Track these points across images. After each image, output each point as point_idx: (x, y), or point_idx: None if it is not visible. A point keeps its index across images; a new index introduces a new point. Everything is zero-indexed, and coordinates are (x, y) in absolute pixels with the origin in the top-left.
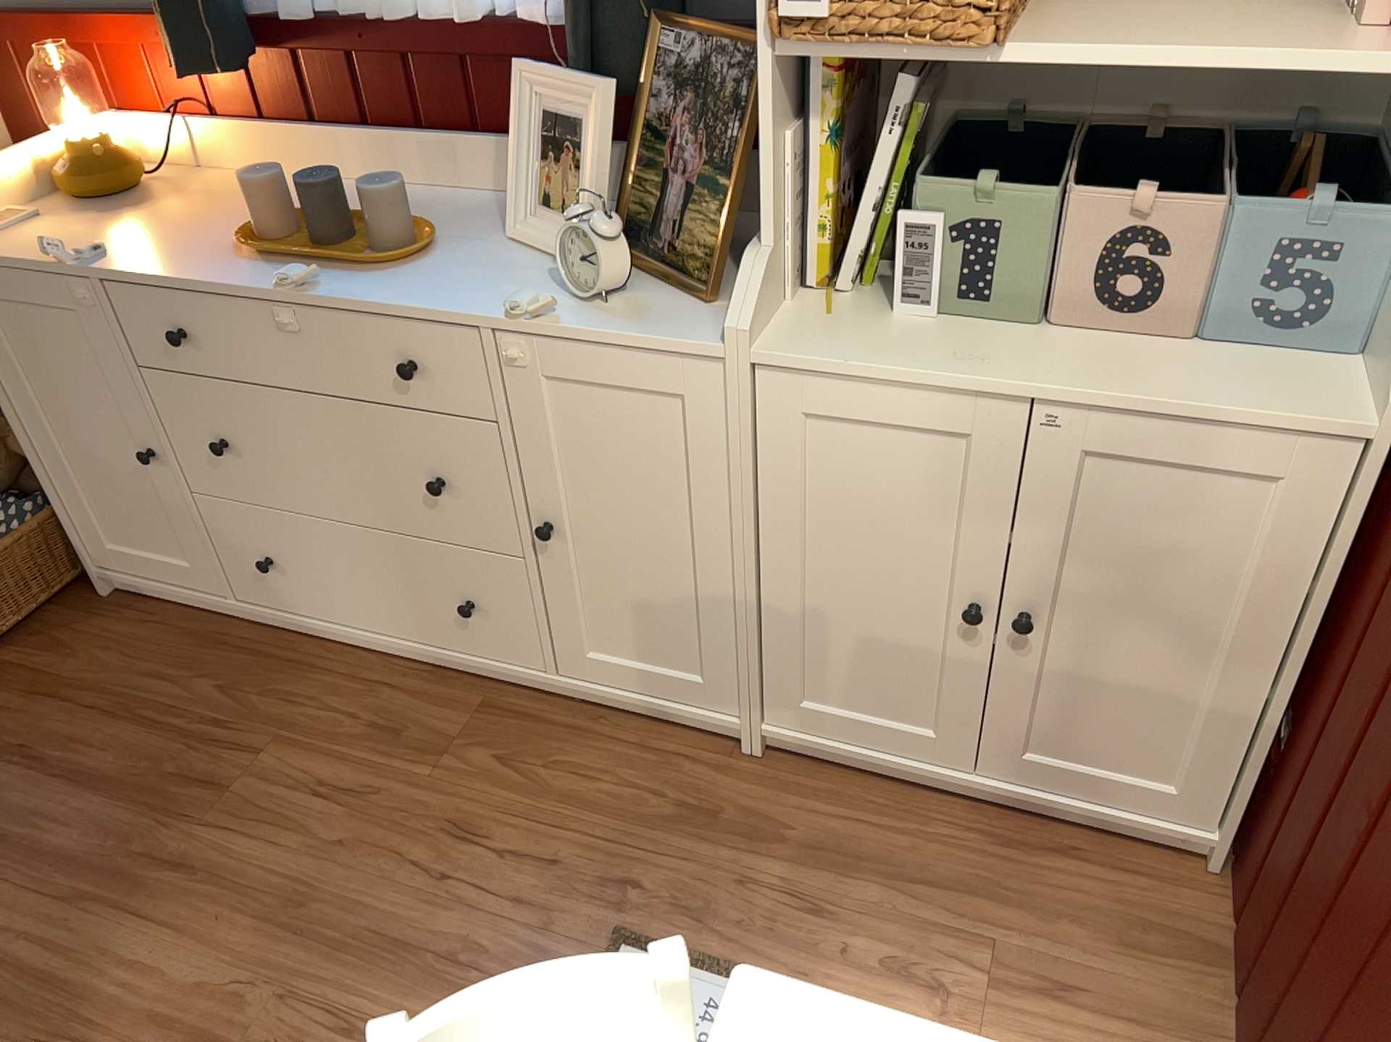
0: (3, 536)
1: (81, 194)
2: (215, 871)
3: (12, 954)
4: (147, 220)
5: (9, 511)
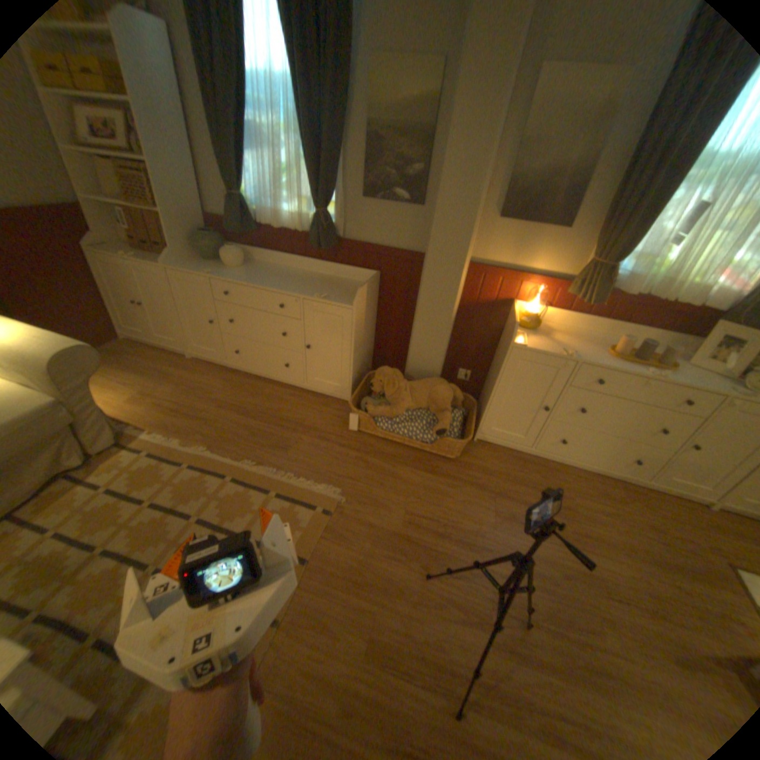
0: (456, 422)
1: (529, 326)
2: (600, 542)
3: (567, 568)
4: (554, 338)
5: (454, 413)
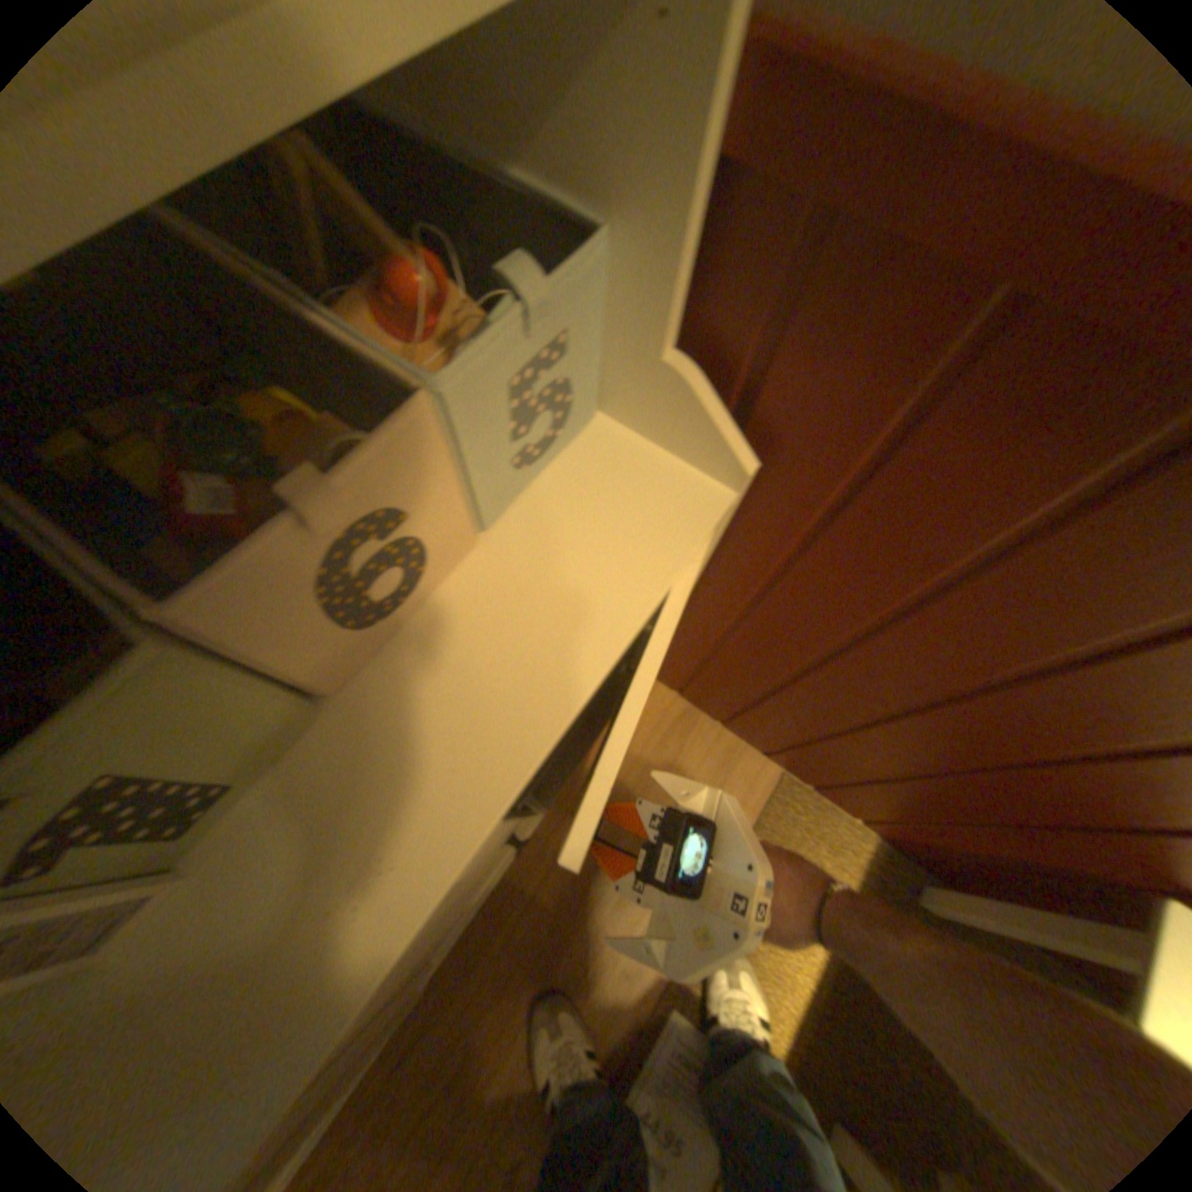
0: None
1: None
2: None
3: None
4: None
5: None
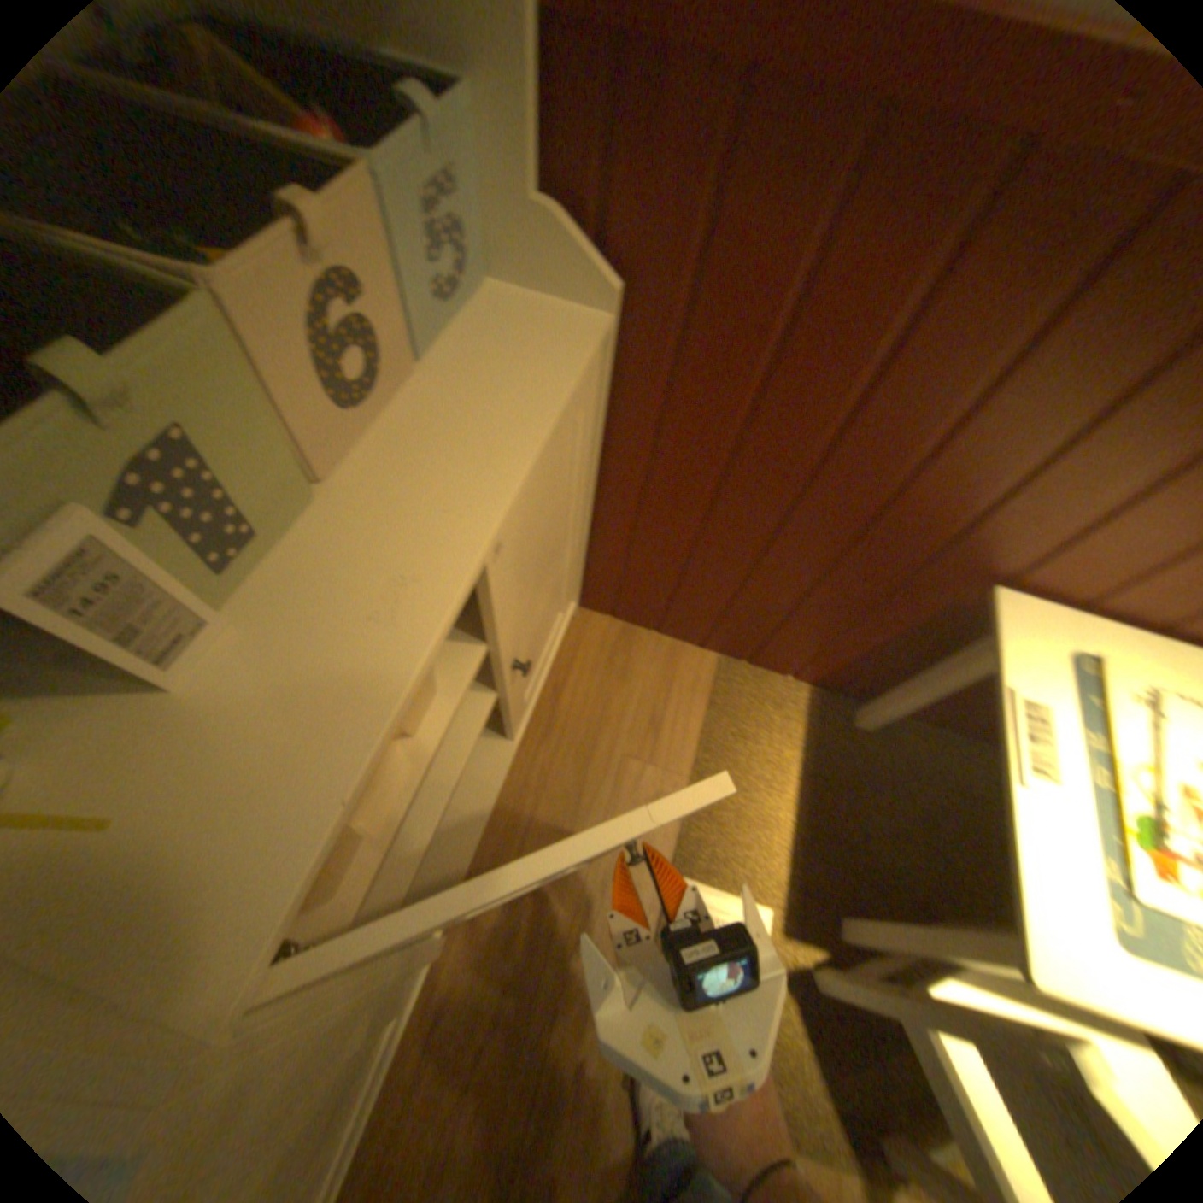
0: None
1: None
2: None
3: None
4: None
5: None
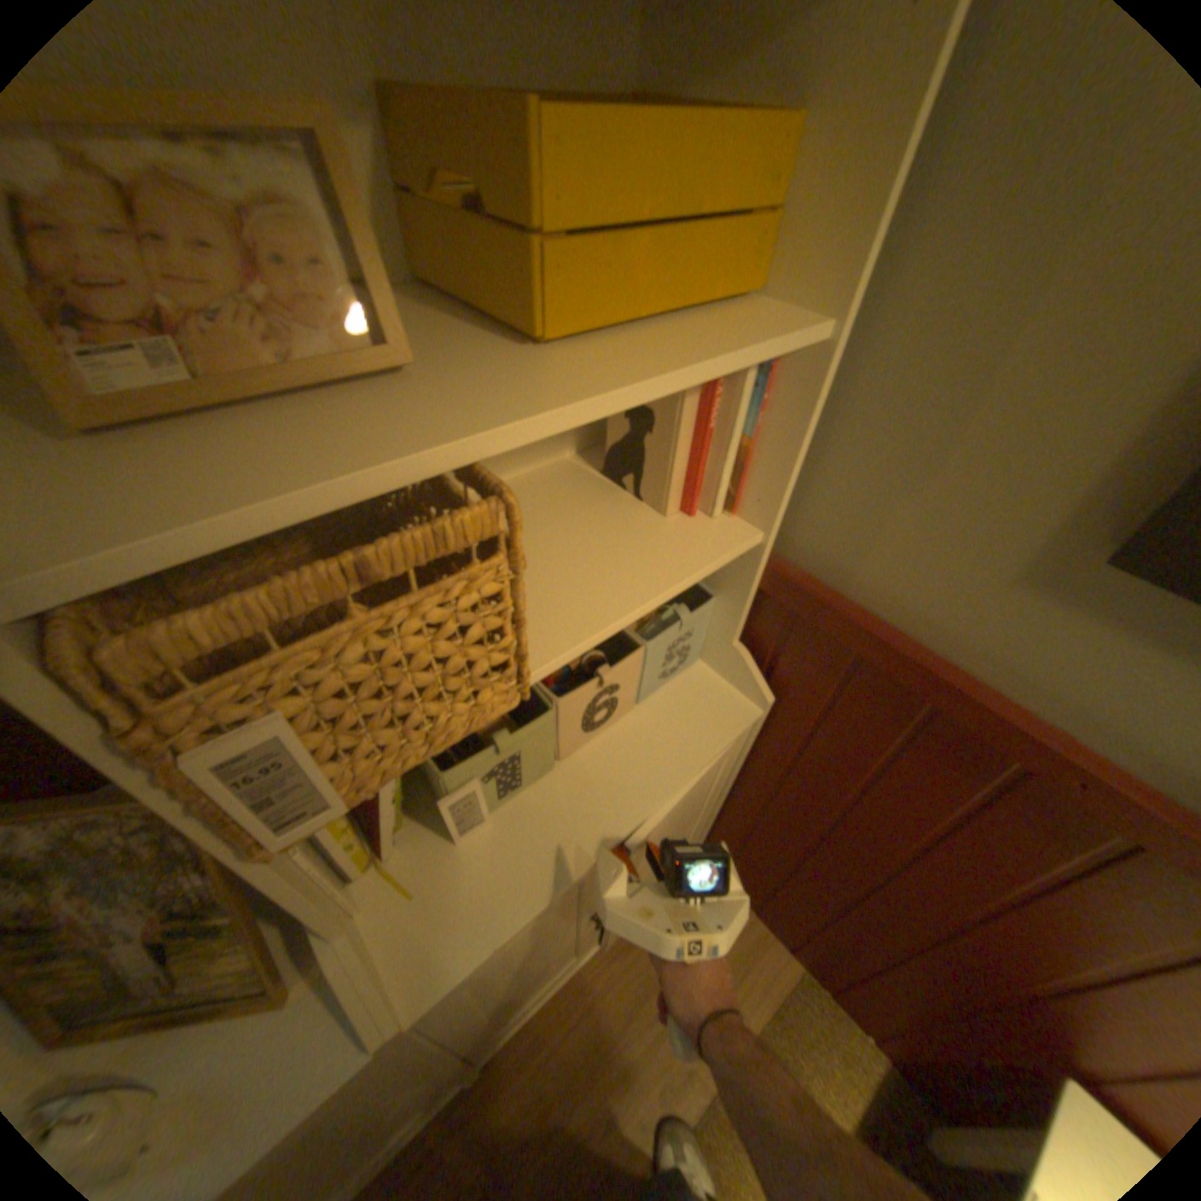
0: None
1: None
2: None
3: None
4: None
5: None
